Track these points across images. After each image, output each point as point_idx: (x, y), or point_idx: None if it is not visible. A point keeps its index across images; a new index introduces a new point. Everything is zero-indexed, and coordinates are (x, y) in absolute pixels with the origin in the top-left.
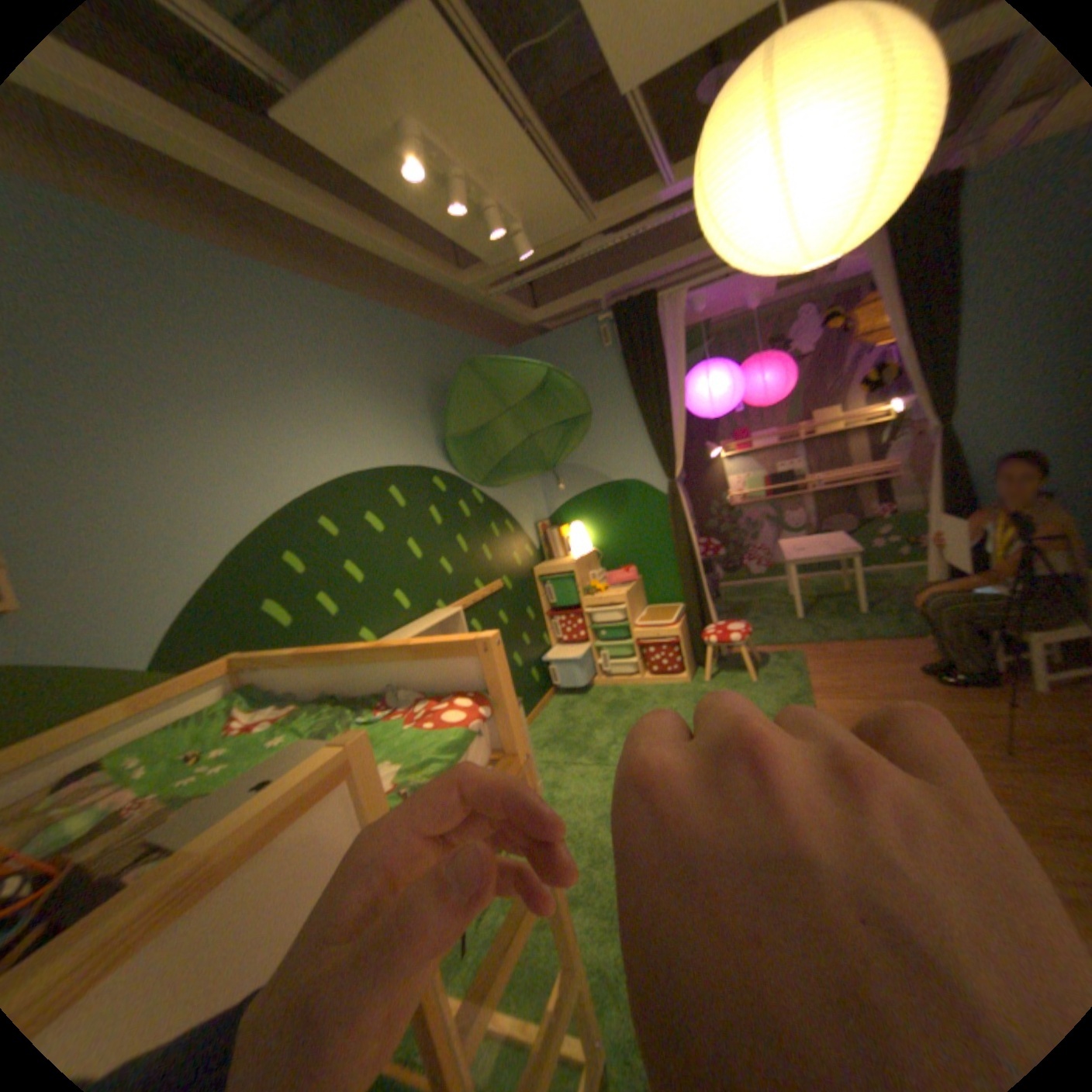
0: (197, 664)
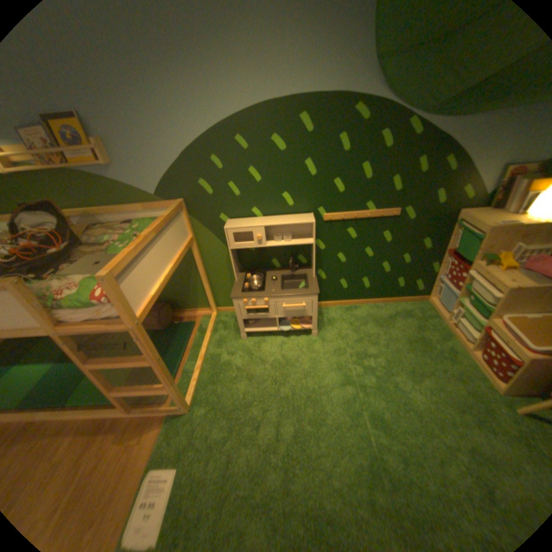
0: (170, 199)
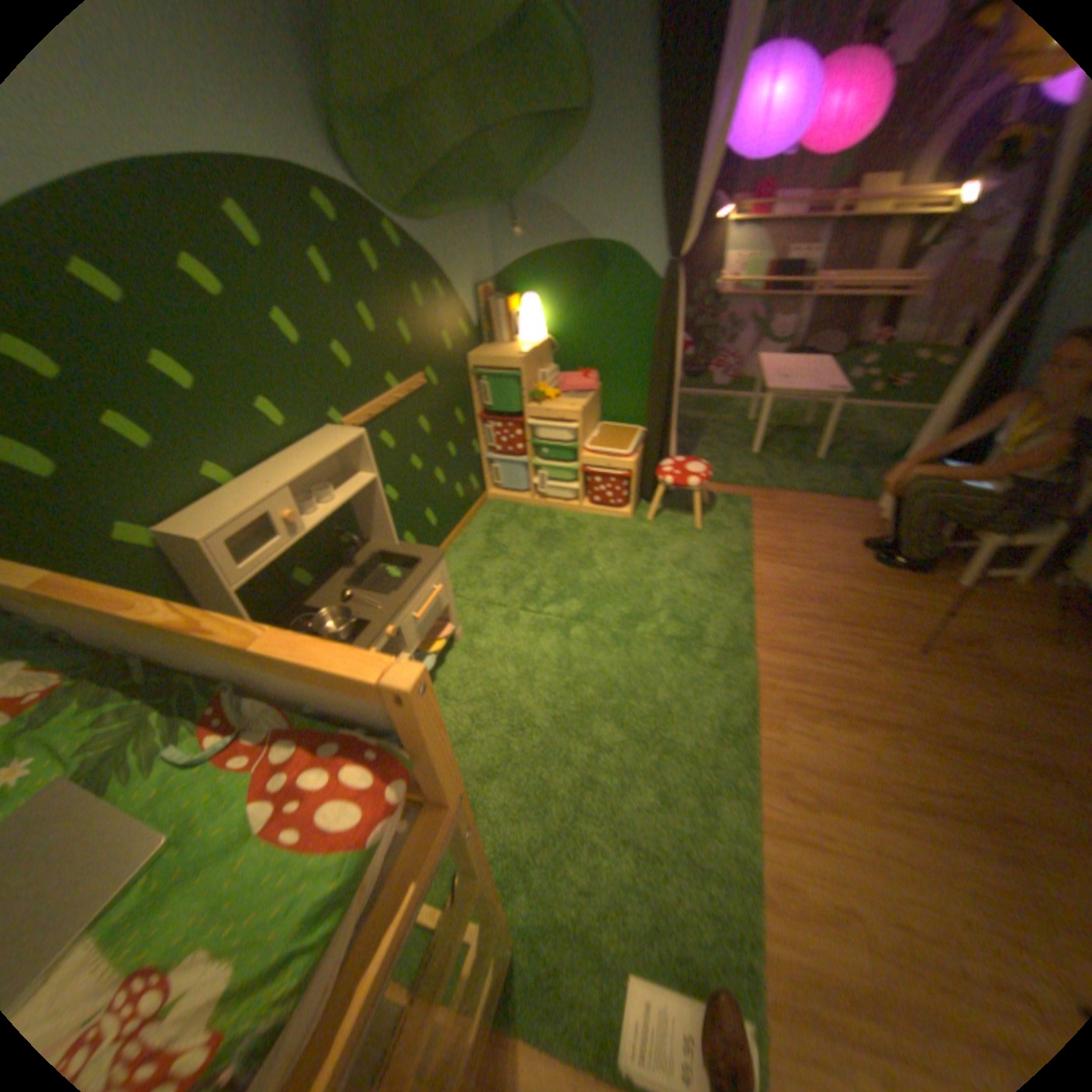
0: None
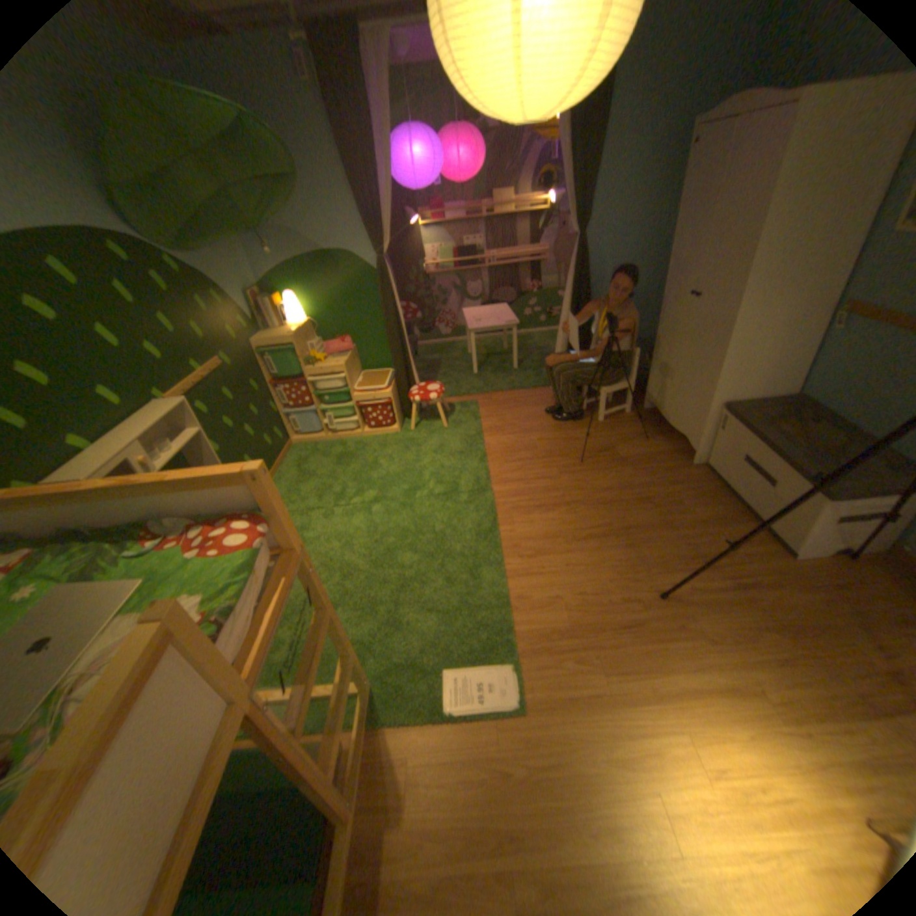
0: None
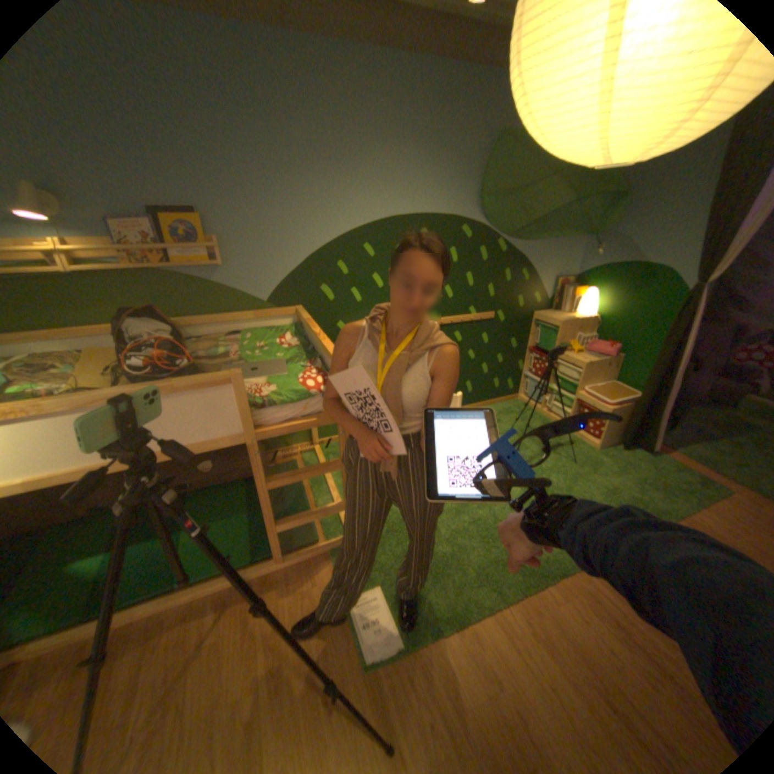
0: (285, 306)
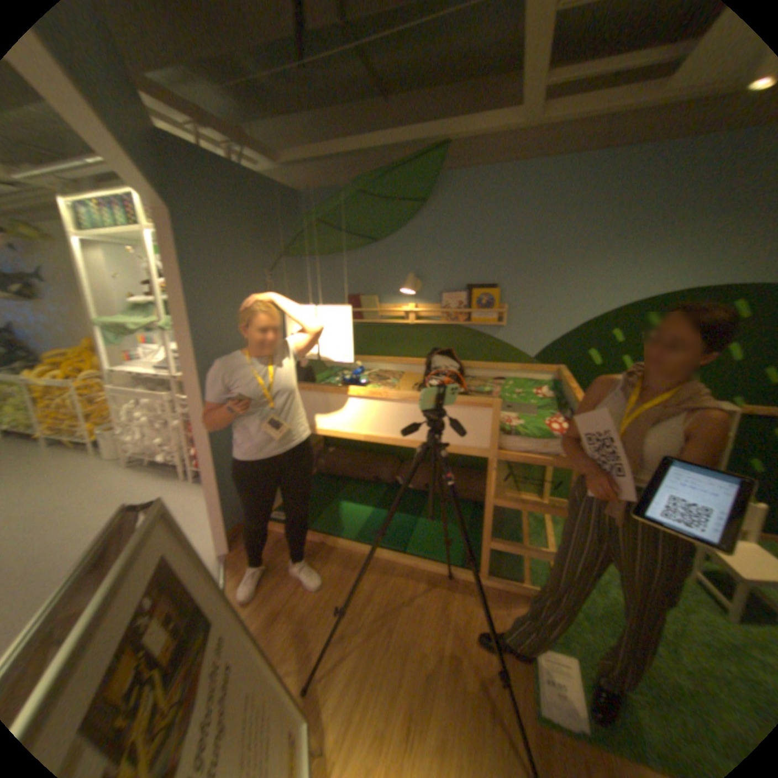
0: (549, 364)
